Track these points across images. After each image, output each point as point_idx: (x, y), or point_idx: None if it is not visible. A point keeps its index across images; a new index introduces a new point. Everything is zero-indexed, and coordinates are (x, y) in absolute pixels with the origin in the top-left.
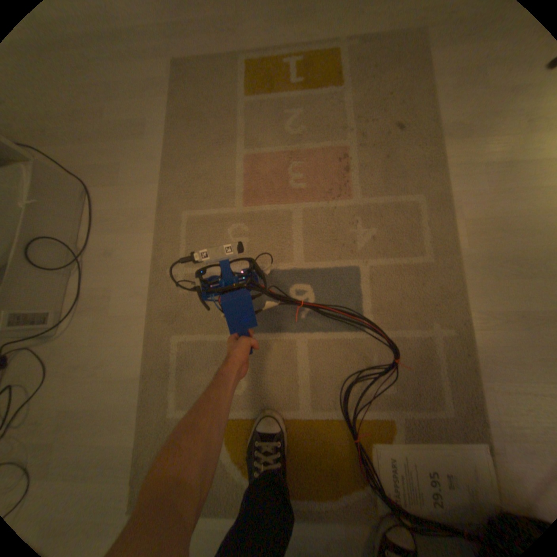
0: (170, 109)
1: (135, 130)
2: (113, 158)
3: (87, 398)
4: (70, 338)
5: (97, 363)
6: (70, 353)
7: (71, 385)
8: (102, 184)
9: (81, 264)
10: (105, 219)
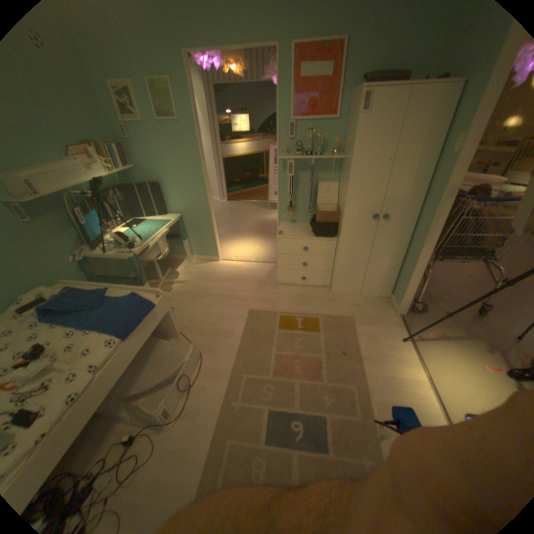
0: (247, 328)
1: (230, 334)
2: (218, 344)
3: (172, 474)
4: (173, 433)
5: (184, 452)
6: (171, 443)
7: (166, 464)
8: (210, 355)
9: (190, 392)
10: (207, 372)
